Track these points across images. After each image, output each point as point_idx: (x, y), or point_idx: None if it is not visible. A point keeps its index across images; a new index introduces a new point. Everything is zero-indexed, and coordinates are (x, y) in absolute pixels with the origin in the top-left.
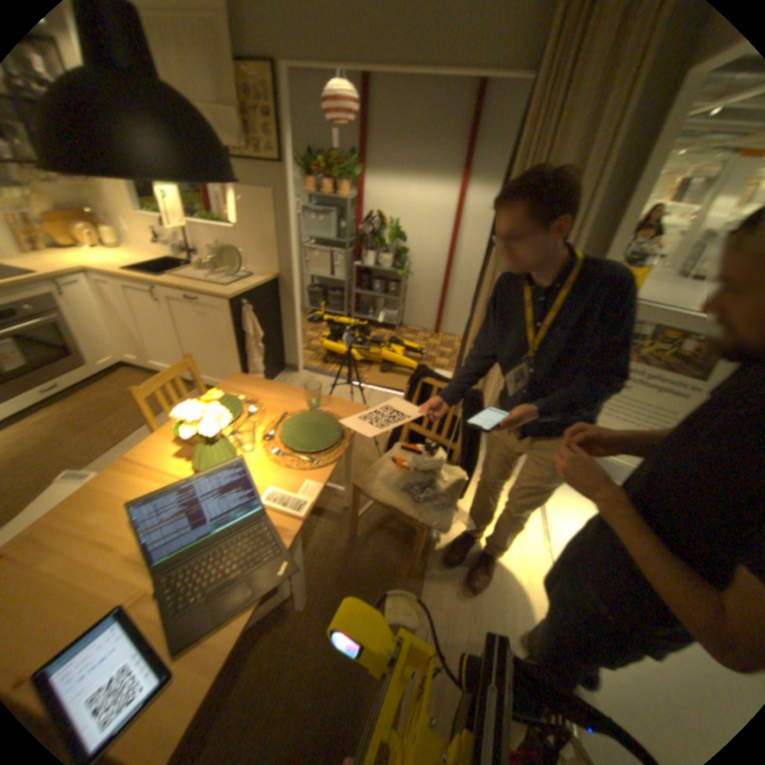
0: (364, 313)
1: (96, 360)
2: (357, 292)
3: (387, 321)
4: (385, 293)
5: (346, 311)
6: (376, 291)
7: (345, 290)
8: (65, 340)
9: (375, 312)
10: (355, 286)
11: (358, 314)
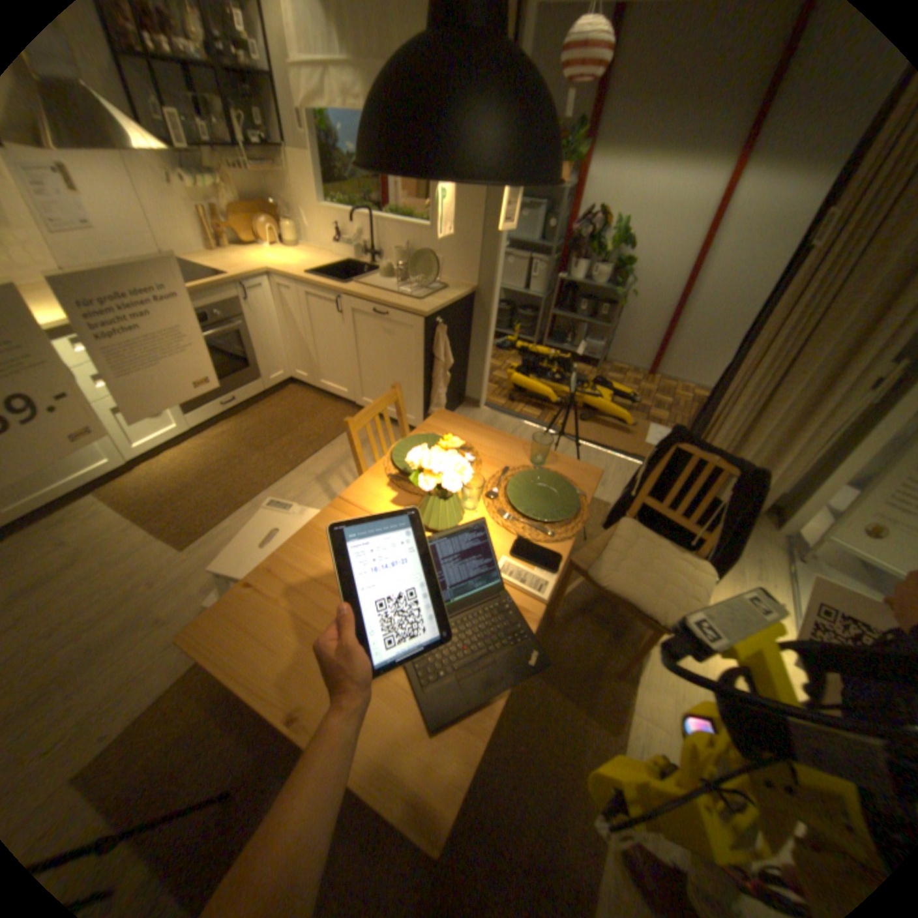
0: (560, 340)
1: (271, 374)
2: (556, 313)
3: (590, 353)
4: (593, 317)
5: (537, 336)
6: (582, 313)
7: (541, 309)
8: (246, 349)
9: (575, 340)
10: (553, 304)
11: (551, 341)
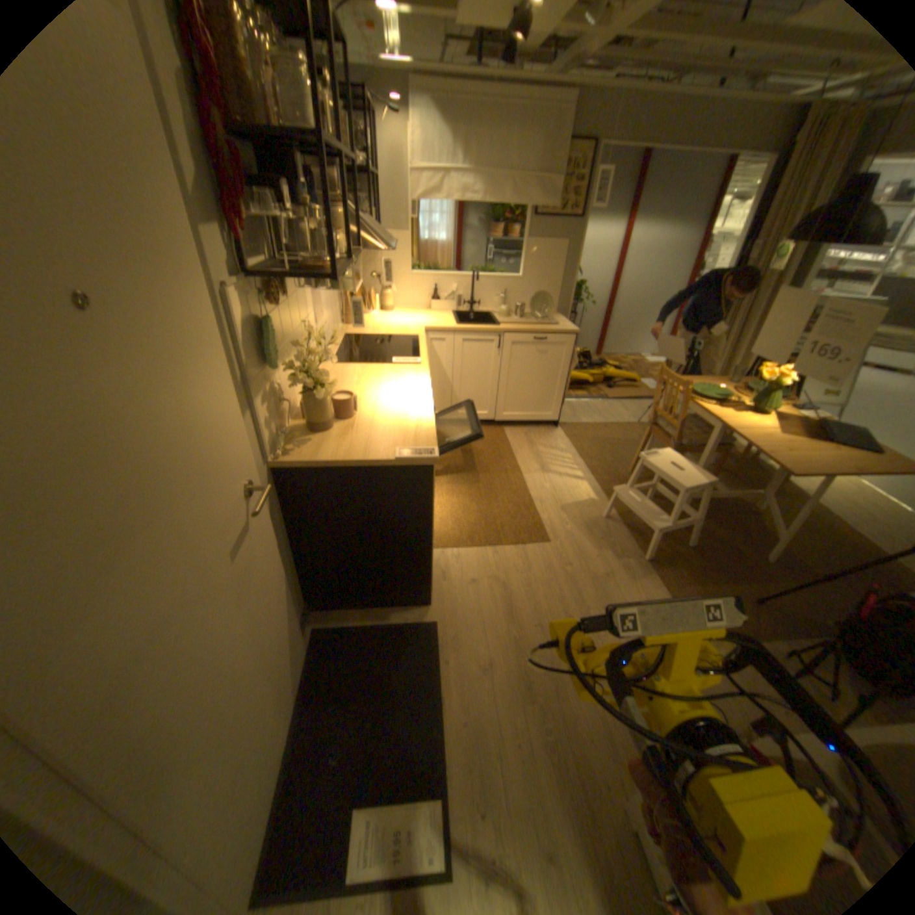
0: None
1: None
2: None
3: None
4: None
5: None
6: None
7: None
8: None
9: None
10: None
11: None
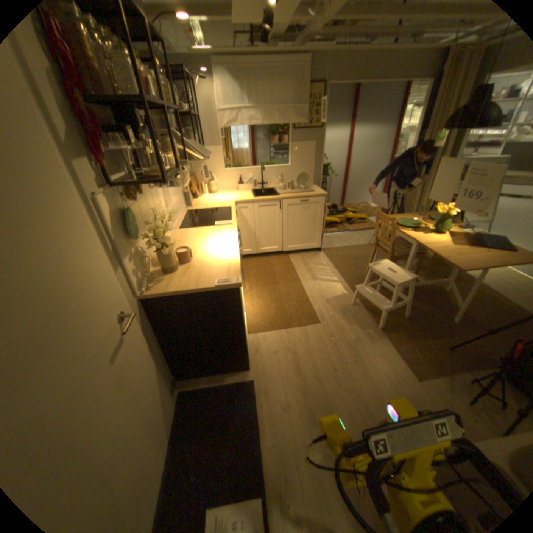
0: None
1: None
2: None
3: None
4: None
5: None
6: None
7: None
8: None
9: None
10: None
11: None
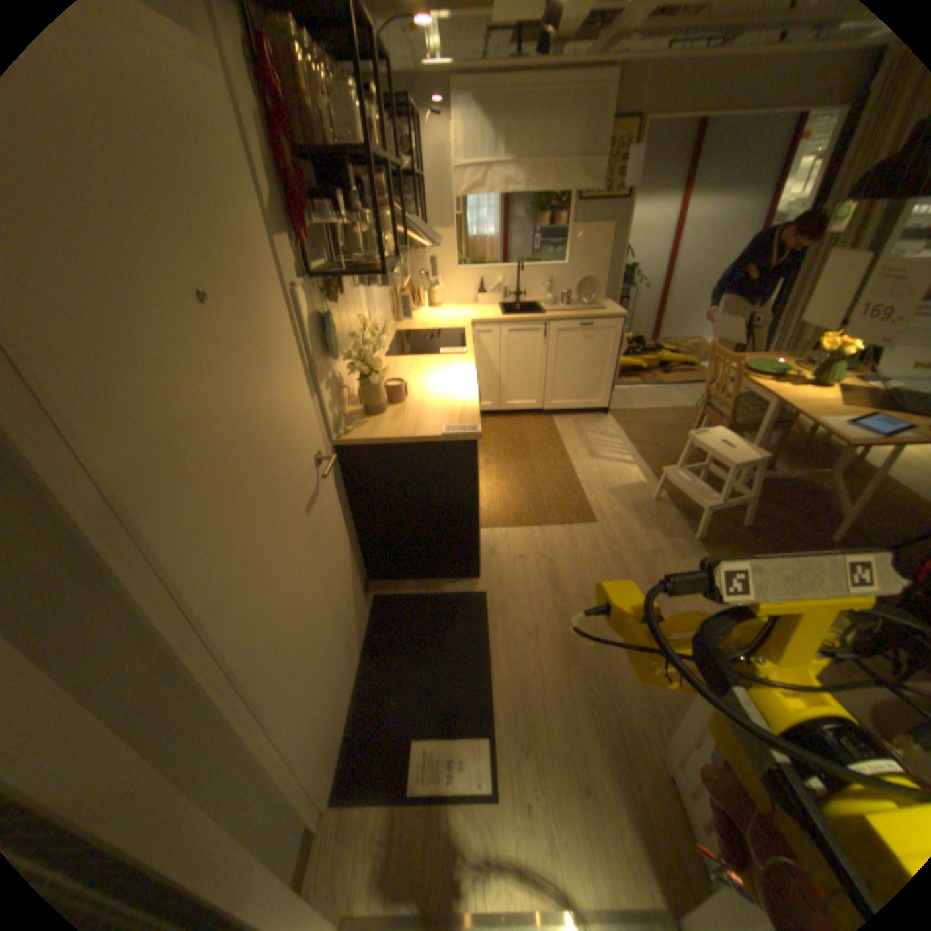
0: None
1: None
2: None
3: None
4: None
5: None
6: None
7: None
8: None
9: None
10: None
11: None
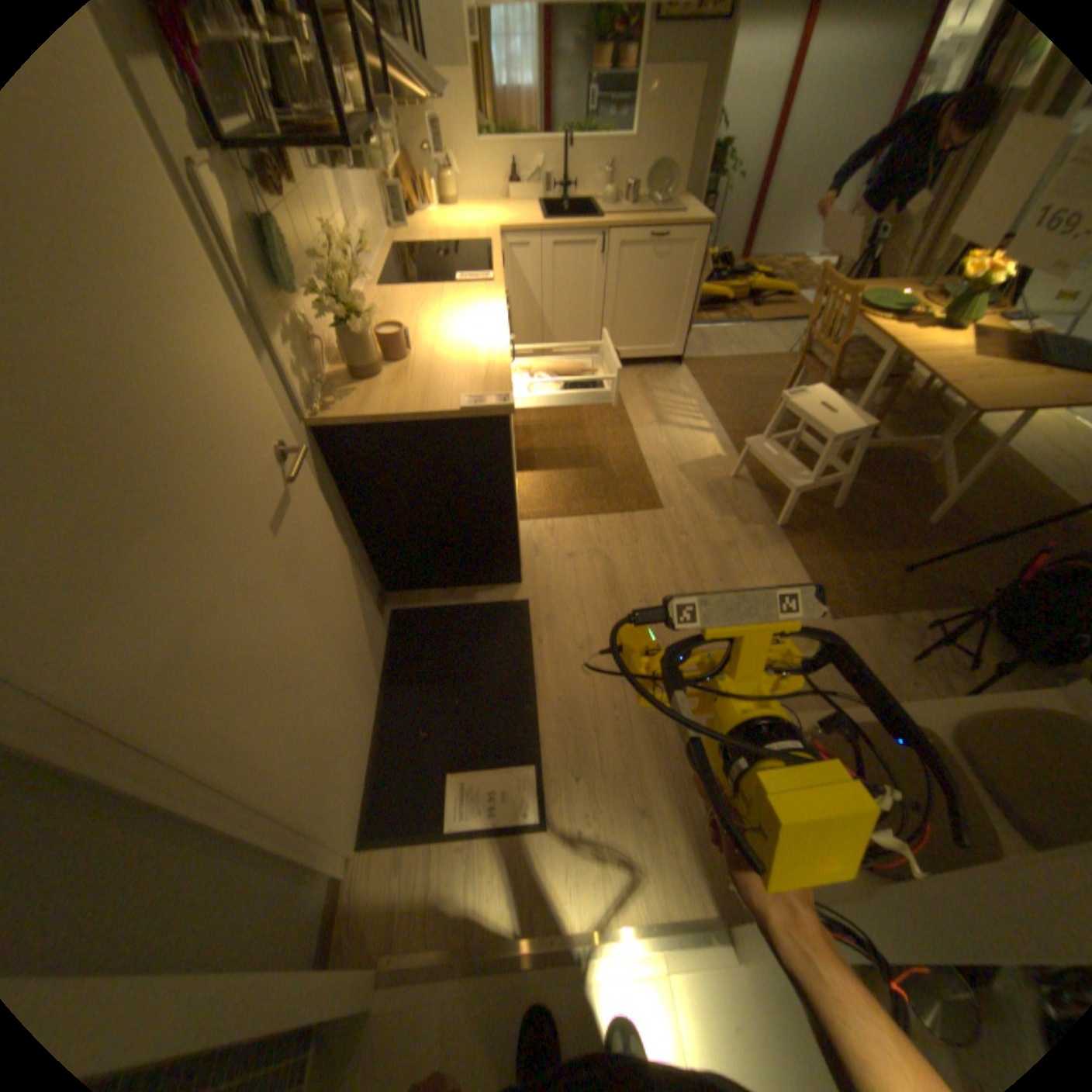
0: None
1: None
2: None
3: None
4: None
5: None
6: None
7: None
8: None
9: None
10: None
11: None
